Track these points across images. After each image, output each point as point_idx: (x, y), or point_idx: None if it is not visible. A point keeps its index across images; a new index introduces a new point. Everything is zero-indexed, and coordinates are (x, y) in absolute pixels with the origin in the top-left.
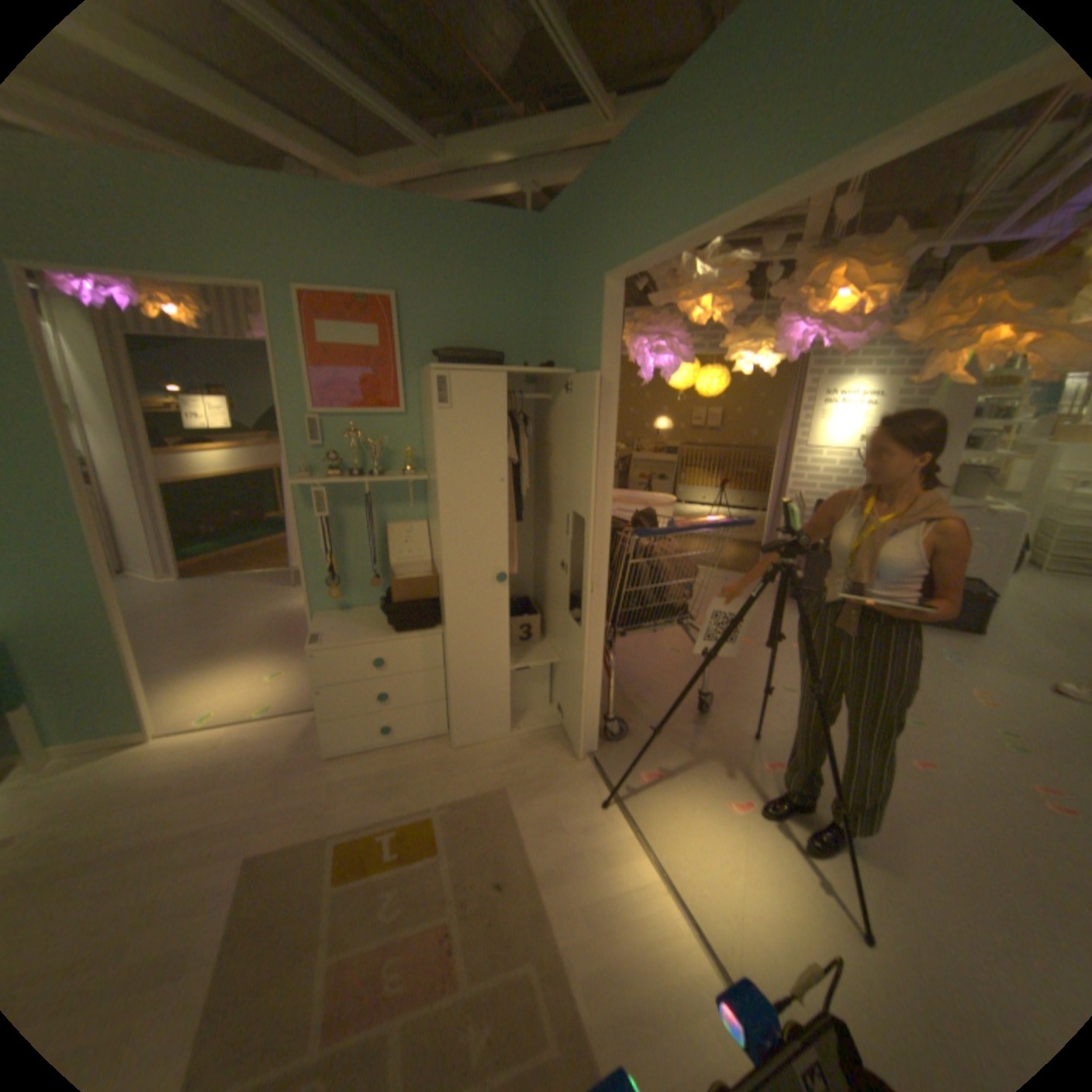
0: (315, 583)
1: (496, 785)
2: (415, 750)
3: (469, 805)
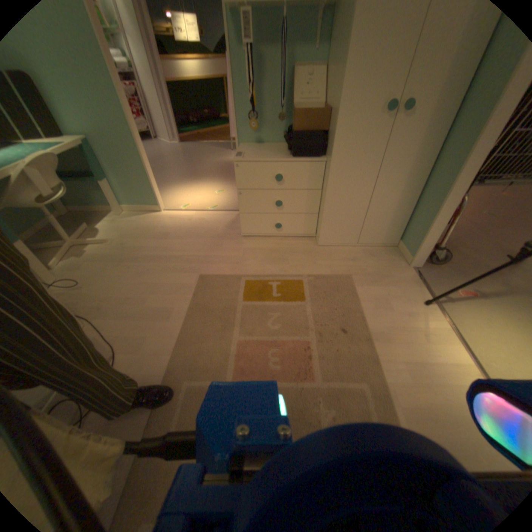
0: (241, 117)
1: (345, 271)
2: (293, 241)
3: (326, 278)
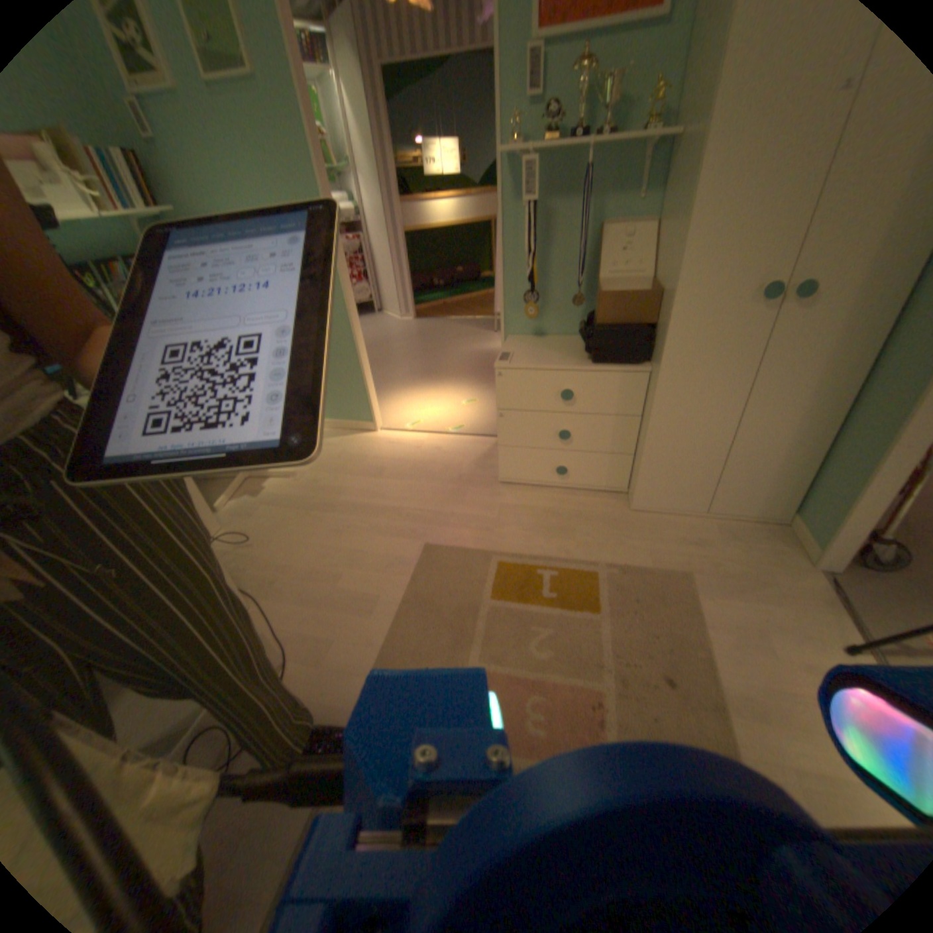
0: (512, 299)
1: (680, 565)
2: (588, 498)
3: (644, 575)
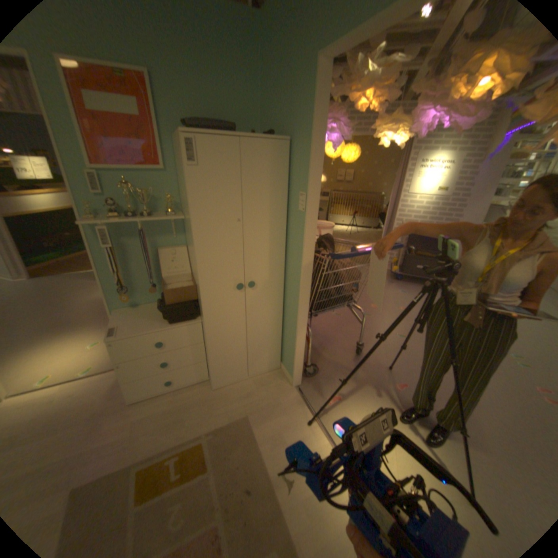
0: (109, 290)
1: (241, 413)
2: (188, 392)
3: (225, 430)
